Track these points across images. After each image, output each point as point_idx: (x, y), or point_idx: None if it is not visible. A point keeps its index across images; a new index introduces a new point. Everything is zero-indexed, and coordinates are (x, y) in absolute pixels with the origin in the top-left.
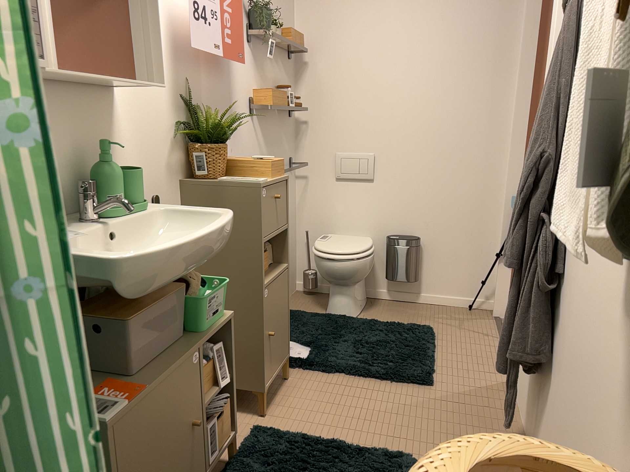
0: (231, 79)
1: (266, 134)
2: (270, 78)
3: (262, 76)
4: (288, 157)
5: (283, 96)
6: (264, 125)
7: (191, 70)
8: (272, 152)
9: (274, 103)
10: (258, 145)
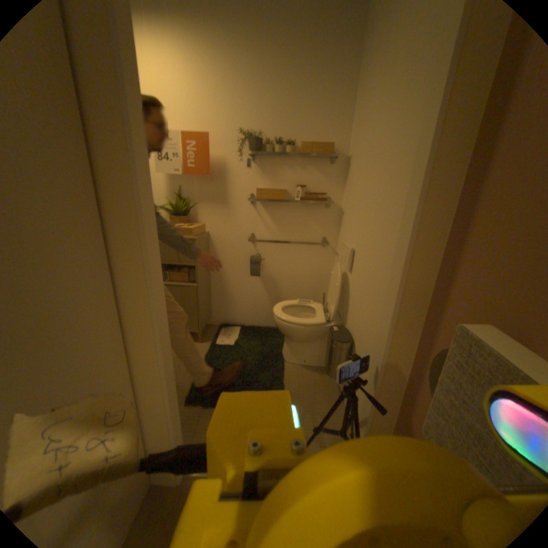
0: (227, 181)
1: (276, 215)
2: (288, 177)
3: (274, 177)
4: (320, 235)
5: (277, 190)
6: (273, 209)
7: (183, 179)
8: (286, 227)
9: (258, 195)
10: (261, 220)
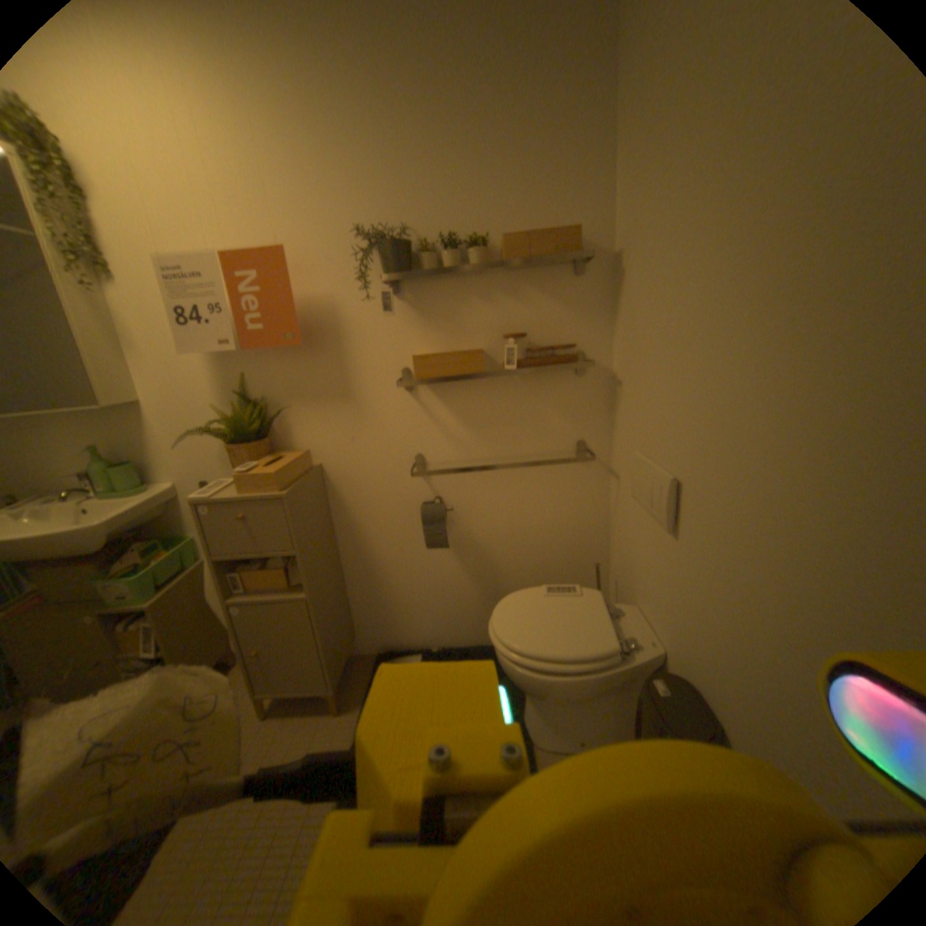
0: (345, 350)
1: (465, 409)
2: (483, 322)
3: (450, 325)
4: (570, 438)
5: (460, 356)
6: (457, 396)
7: (248, 360)
8: (491, 432)
9: (420, 372)
10: (435, 425)
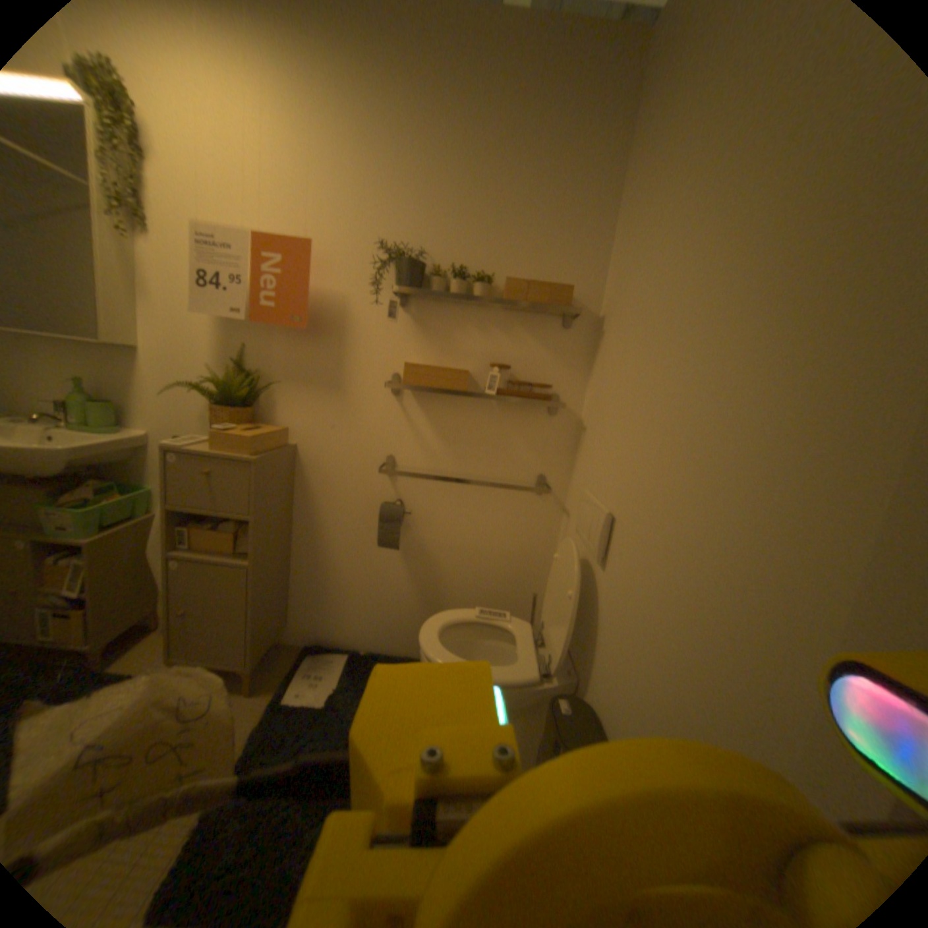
0: (344, 345)
1: (442, 422)
2: (474, 348)
3: (444, 344)
4: (532, 471)
5: (447, 372)
6: (437, 409)
7: (252, 333)
8: (462, 450)
9: (408, 378)
10: (411, 431)
